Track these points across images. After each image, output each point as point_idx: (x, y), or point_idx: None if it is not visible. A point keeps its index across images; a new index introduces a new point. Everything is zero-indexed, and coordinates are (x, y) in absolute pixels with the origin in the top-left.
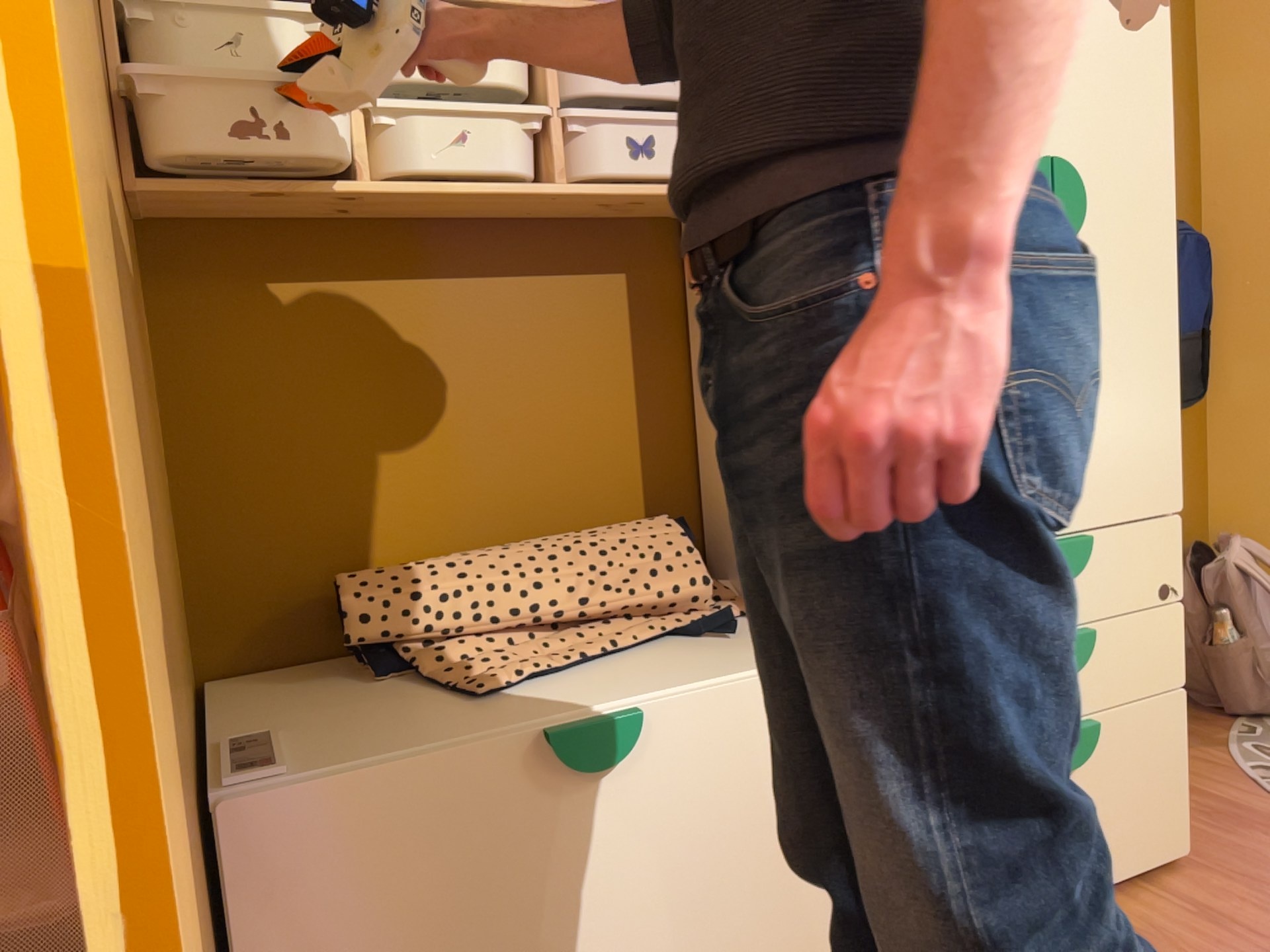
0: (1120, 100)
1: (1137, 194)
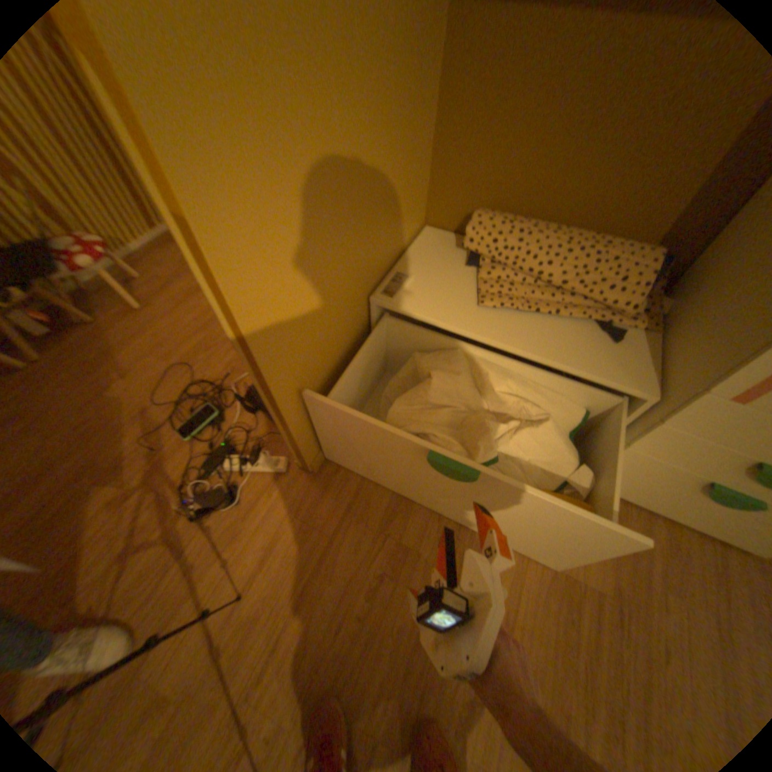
0: None
1: None
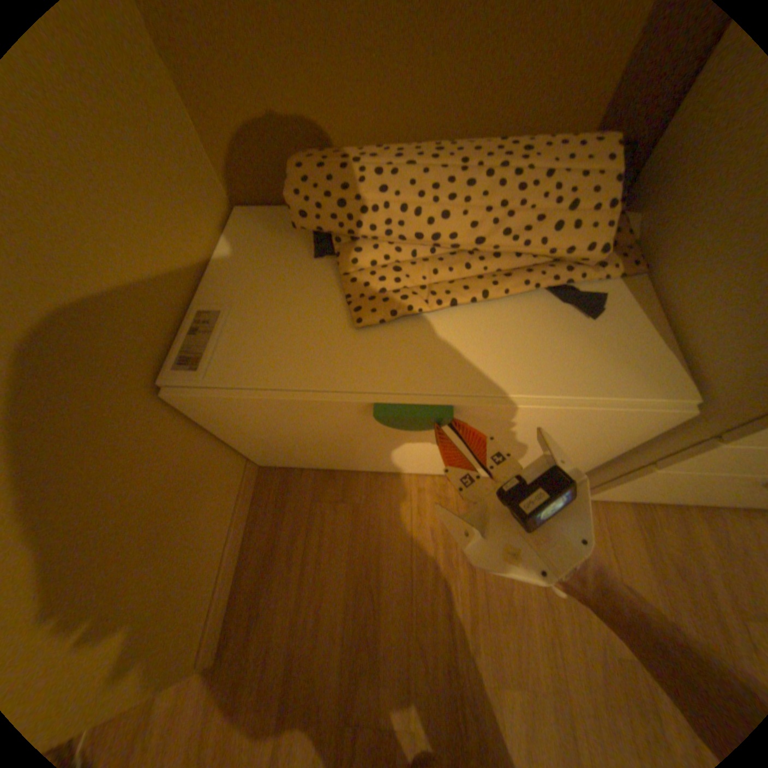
0: None
1: None
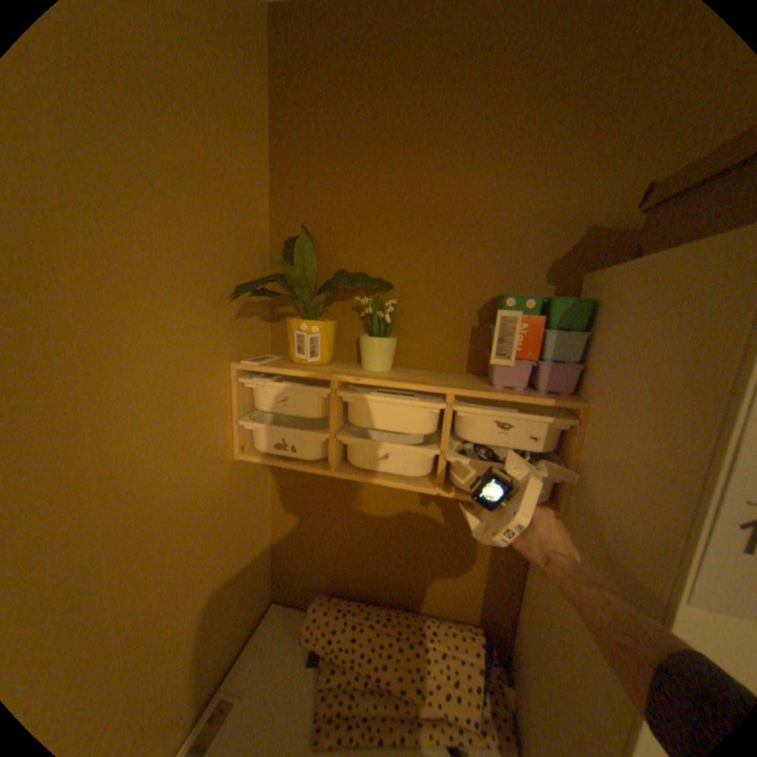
0: None
1: None
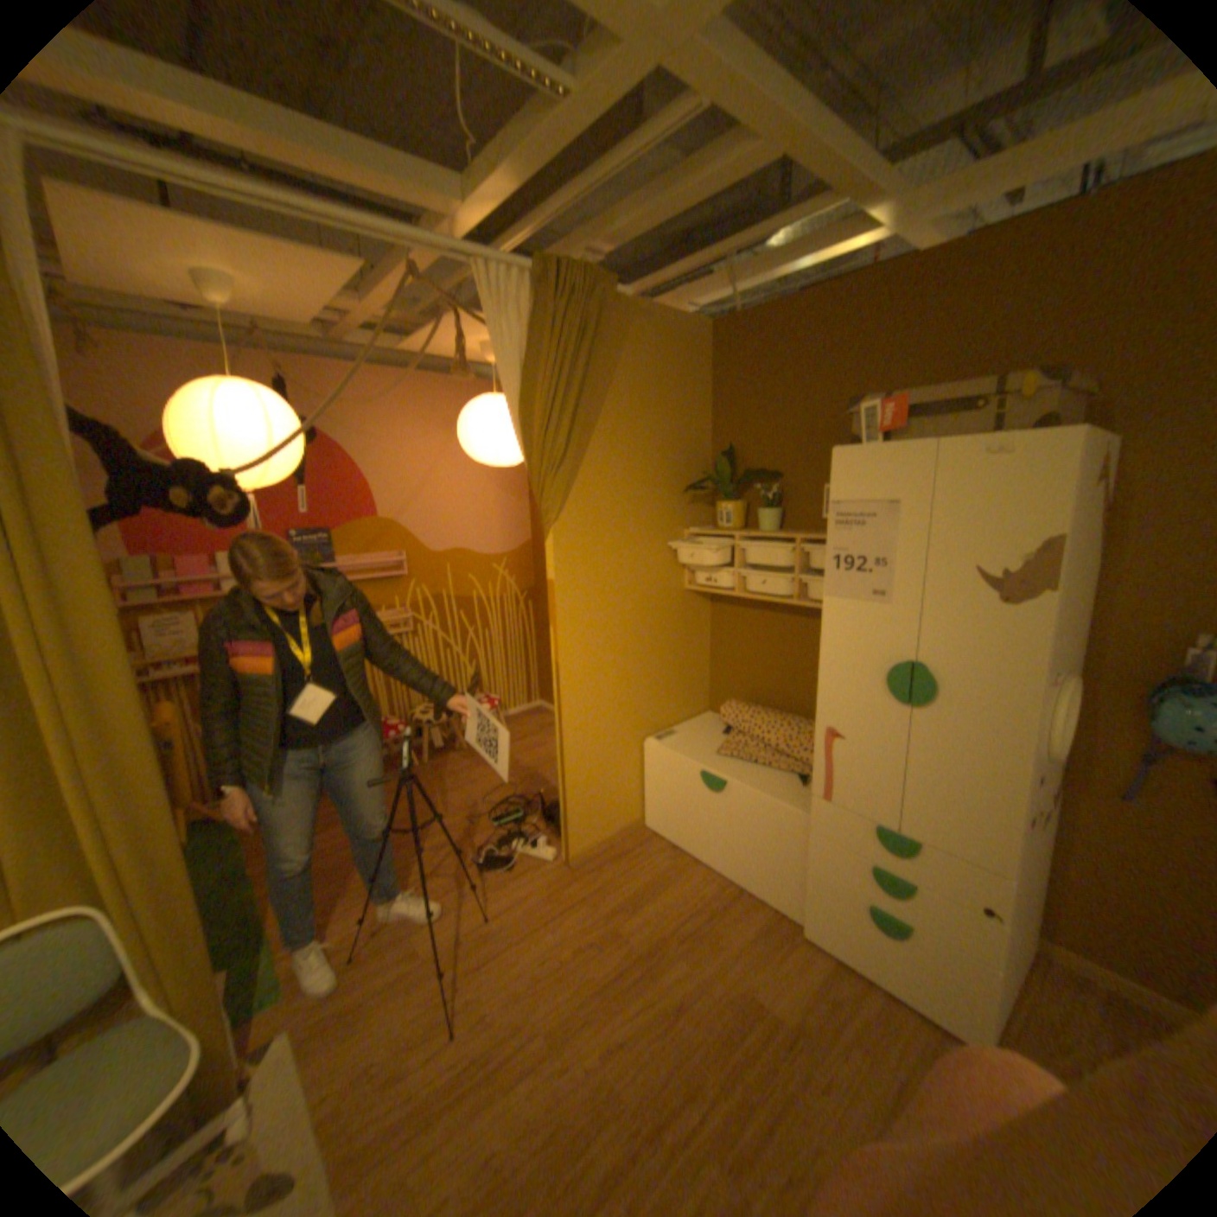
0: (992, 643)
1: (1001, 697)
